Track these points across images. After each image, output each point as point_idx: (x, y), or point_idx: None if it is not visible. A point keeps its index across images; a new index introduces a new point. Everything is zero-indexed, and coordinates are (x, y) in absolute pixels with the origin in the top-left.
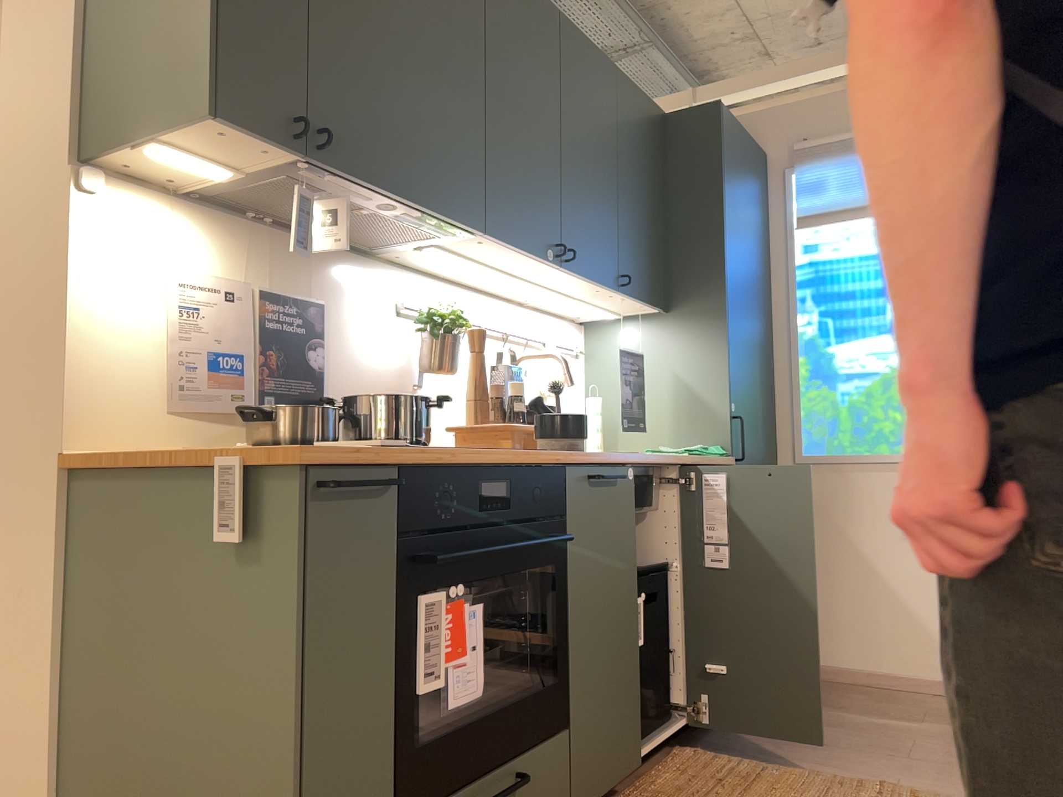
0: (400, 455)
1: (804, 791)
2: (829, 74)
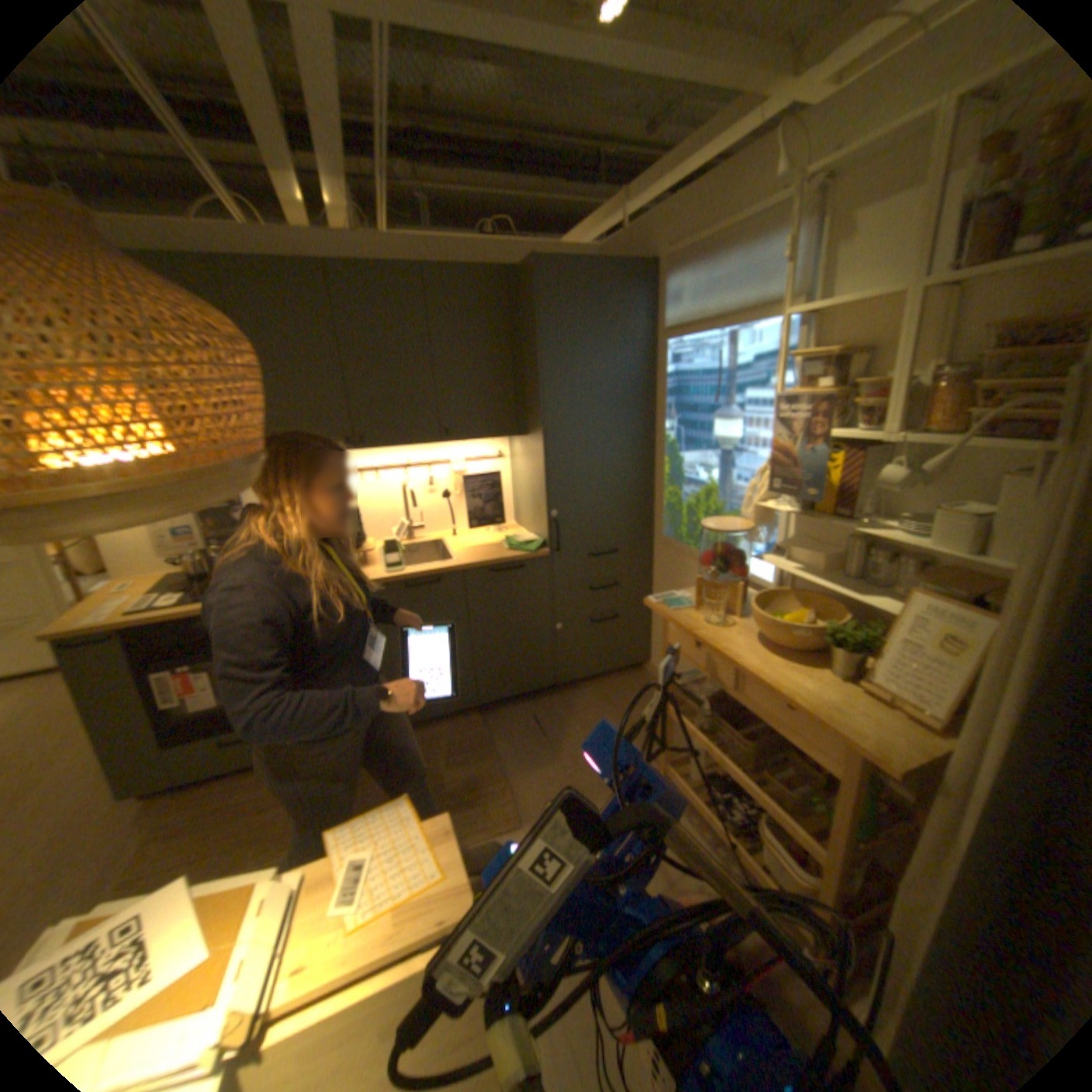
0: (109, 630)
1: (466, 774)
2: (707, 150)
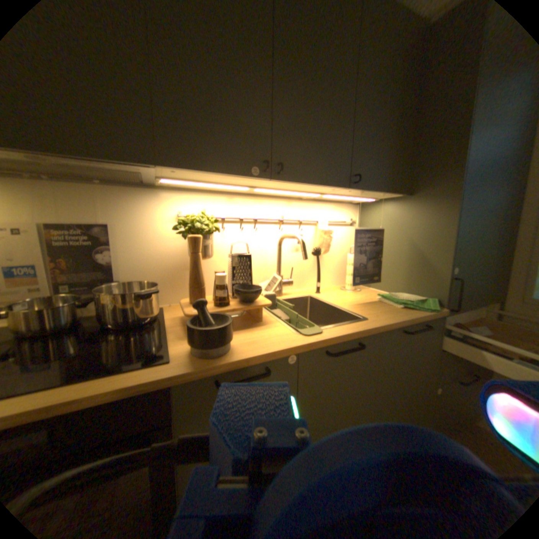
0: None
1: None
2: None
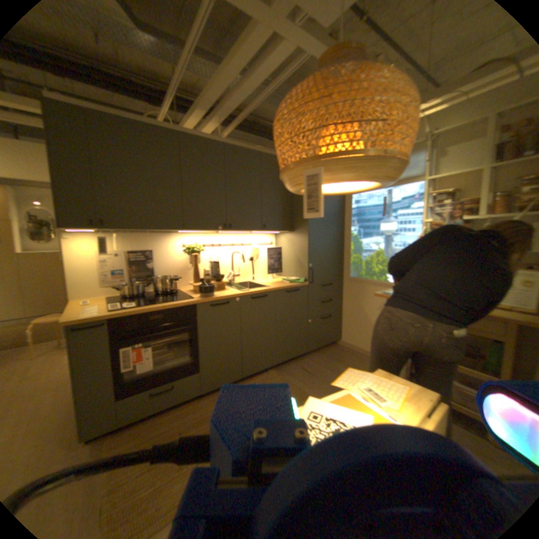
0: (106, 317)
1: None
2: None
